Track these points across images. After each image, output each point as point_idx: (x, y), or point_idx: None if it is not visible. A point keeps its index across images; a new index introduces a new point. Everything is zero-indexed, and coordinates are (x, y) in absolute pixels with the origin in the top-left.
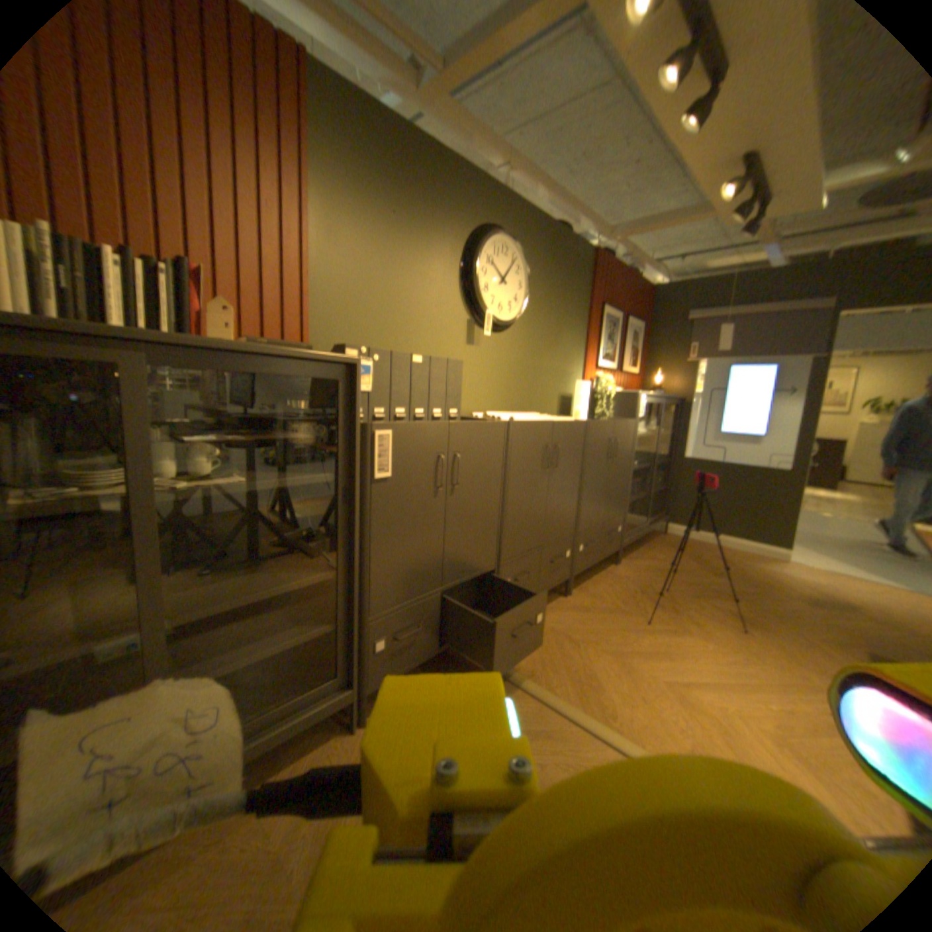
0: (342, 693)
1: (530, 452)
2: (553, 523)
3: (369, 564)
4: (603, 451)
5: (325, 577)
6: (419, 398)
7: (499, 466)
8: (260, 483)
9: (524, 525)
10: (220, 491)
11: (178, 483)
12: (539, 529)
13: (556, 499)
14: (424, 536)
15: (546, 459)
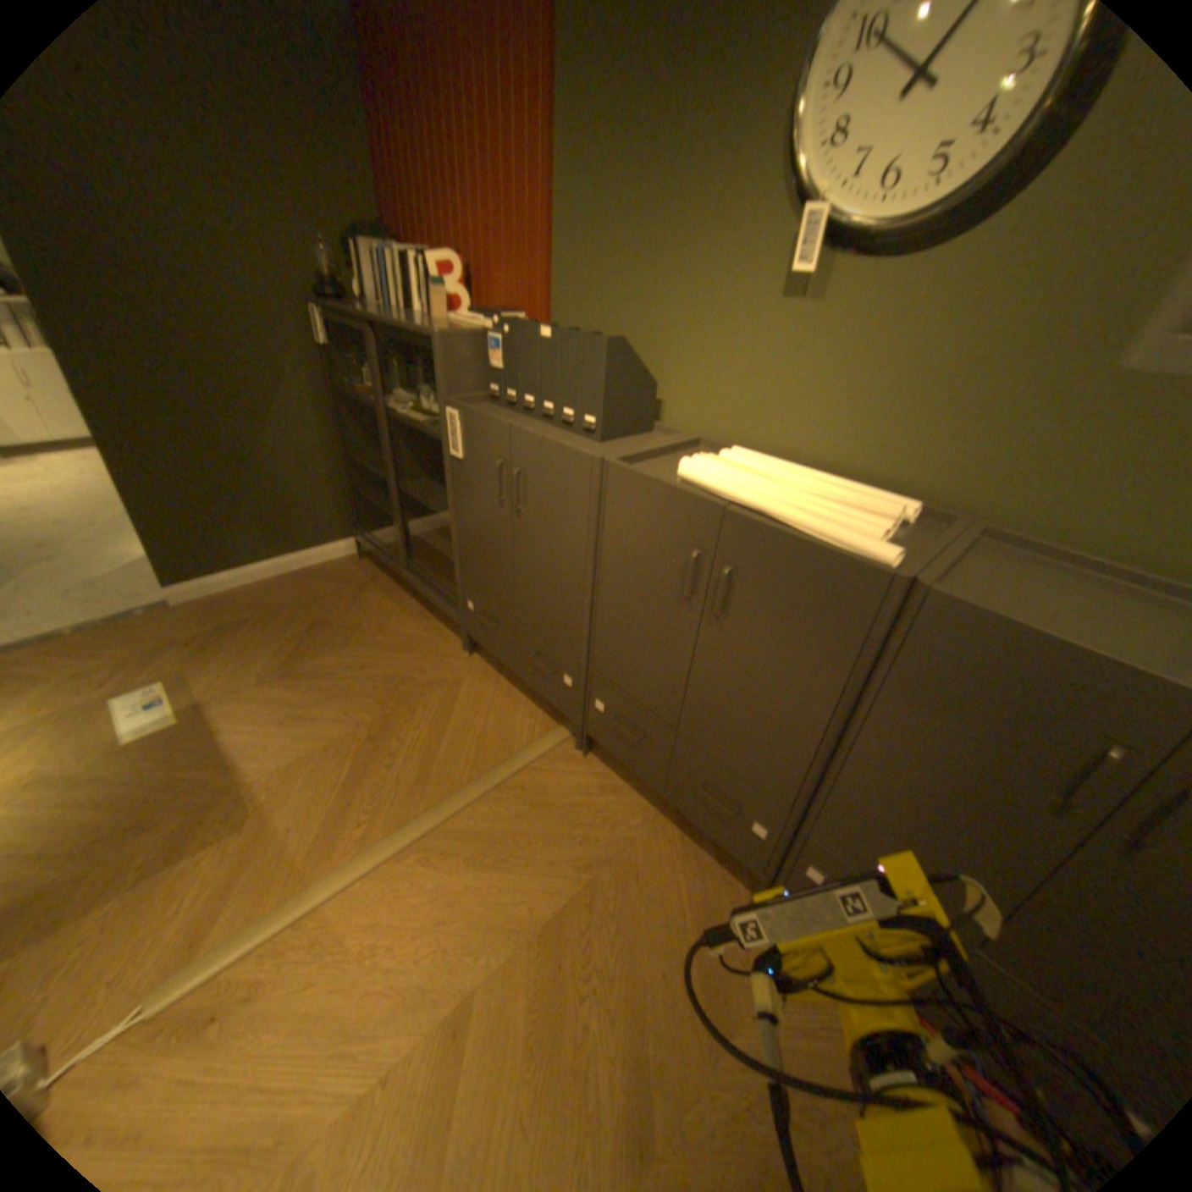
0: (455, 614)
1: (648, 542)
2: (712, 727)
3: (458, 531)
4: (1026, 754)
5: (452, 522)
6: (547, 390)
7: (582, 525)
8: (419, 426)
9: (632, 658)
10: (407, 423)
11: (407, 412)
12: (668, 698)
13: (723, 687)
14: (494, 543)
15: (692, 582)
